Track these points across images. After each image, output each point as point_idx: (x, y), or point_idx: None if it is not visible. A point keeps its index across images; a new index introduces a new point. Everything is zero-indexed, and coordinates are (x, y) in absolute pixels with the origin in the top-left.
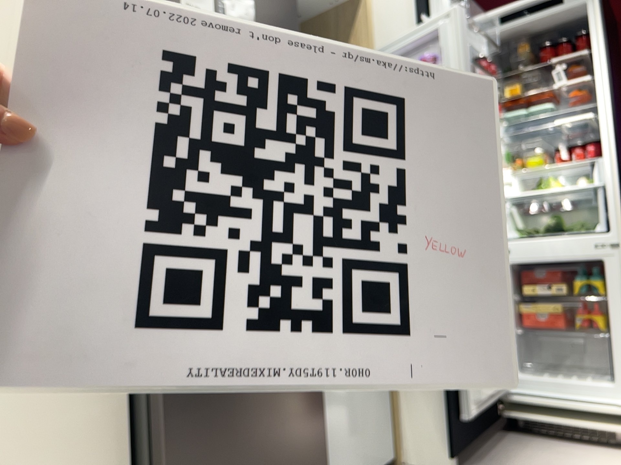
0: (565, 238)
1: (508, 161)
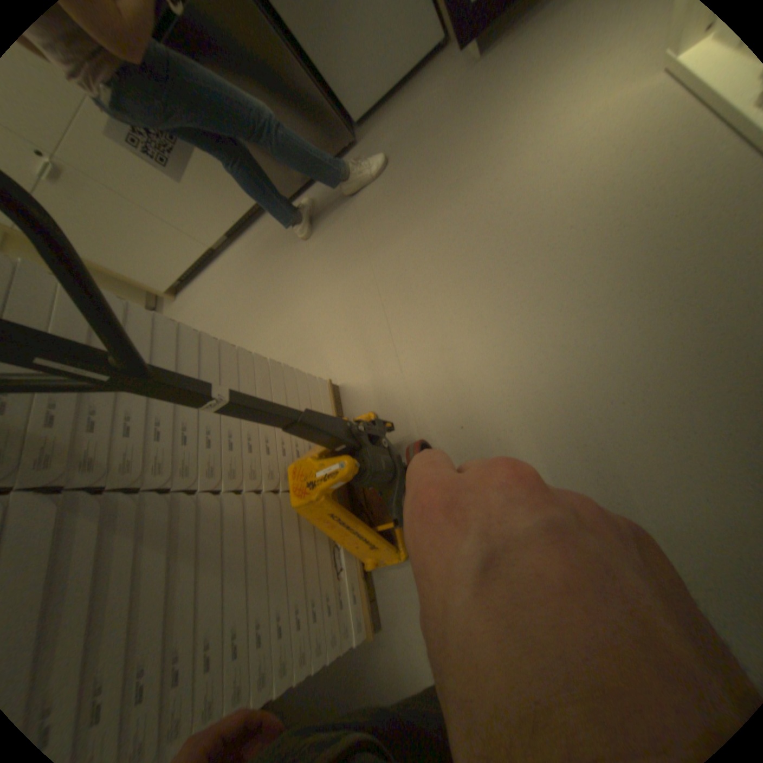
0: None
1: None
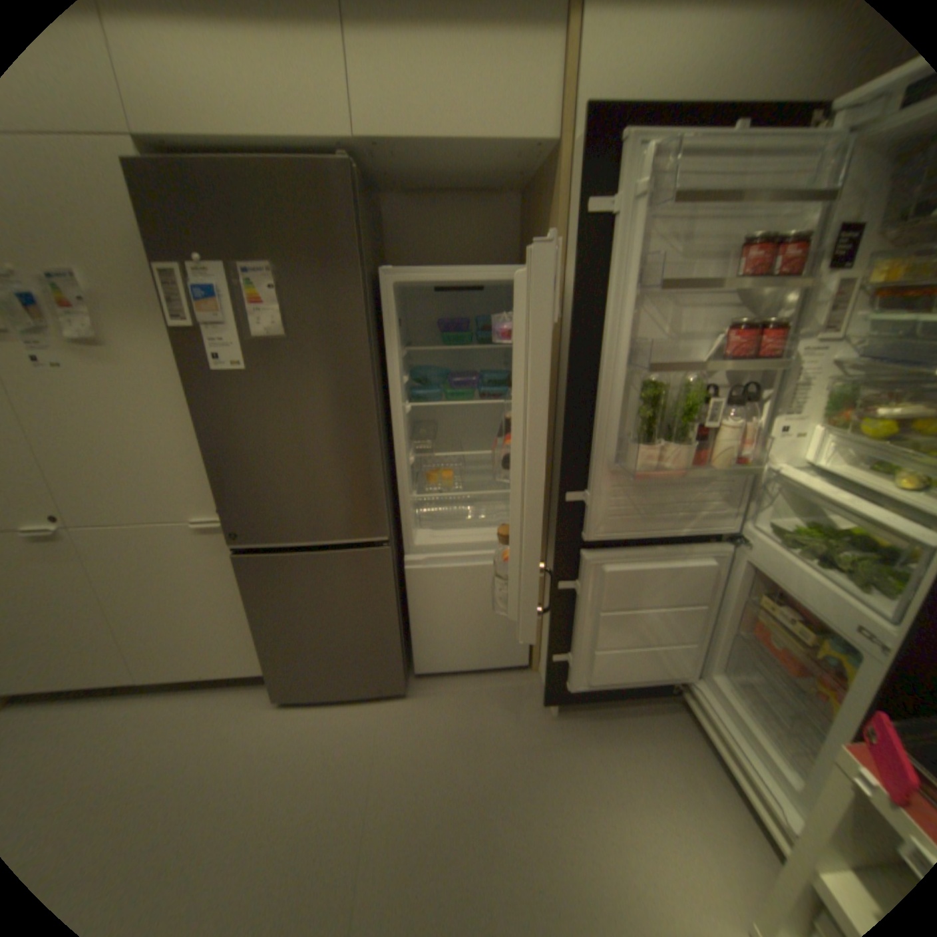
0: (836, 578)
1: (835, 405)
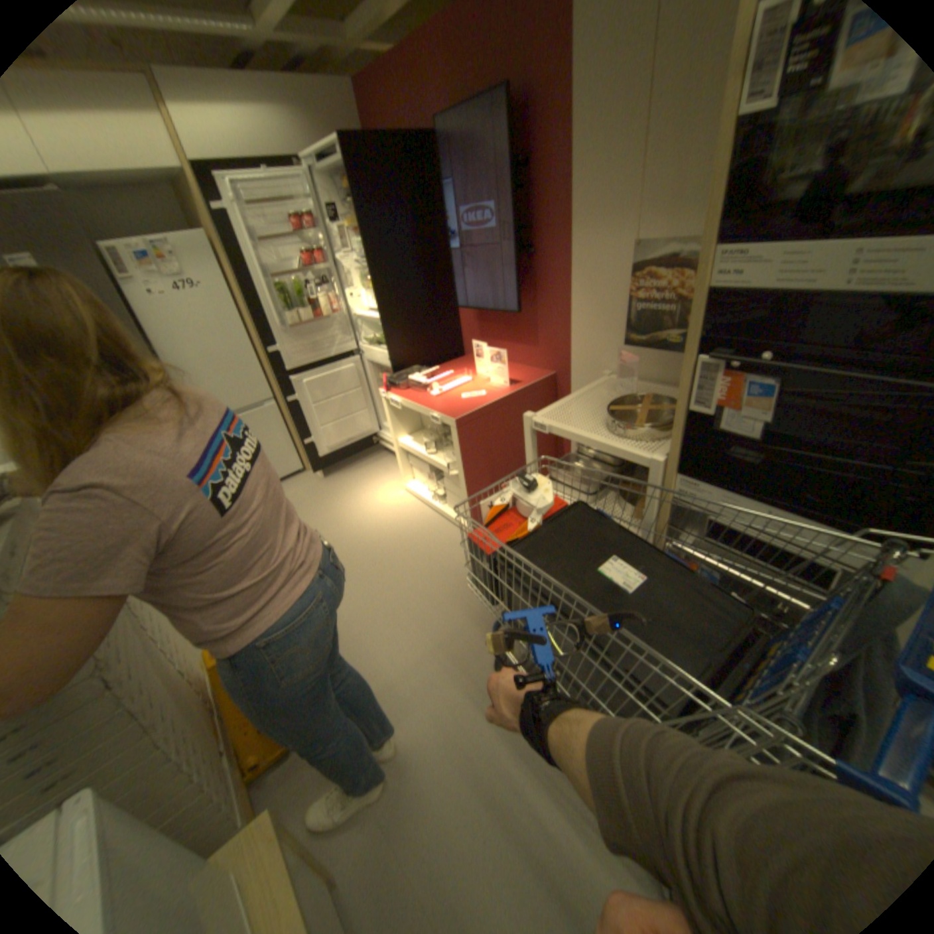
0: (385, 349)
1: (365, 281)
